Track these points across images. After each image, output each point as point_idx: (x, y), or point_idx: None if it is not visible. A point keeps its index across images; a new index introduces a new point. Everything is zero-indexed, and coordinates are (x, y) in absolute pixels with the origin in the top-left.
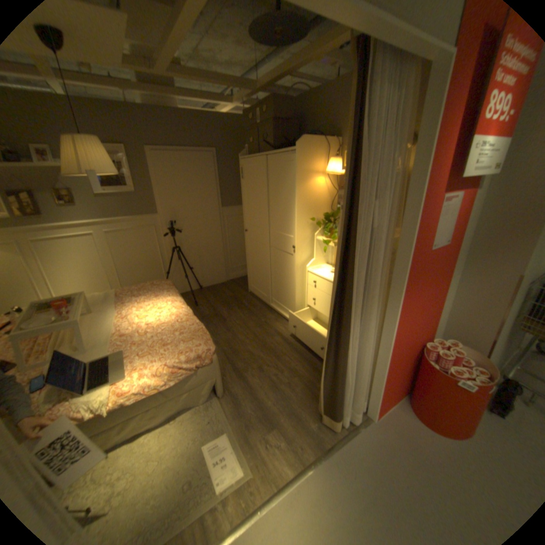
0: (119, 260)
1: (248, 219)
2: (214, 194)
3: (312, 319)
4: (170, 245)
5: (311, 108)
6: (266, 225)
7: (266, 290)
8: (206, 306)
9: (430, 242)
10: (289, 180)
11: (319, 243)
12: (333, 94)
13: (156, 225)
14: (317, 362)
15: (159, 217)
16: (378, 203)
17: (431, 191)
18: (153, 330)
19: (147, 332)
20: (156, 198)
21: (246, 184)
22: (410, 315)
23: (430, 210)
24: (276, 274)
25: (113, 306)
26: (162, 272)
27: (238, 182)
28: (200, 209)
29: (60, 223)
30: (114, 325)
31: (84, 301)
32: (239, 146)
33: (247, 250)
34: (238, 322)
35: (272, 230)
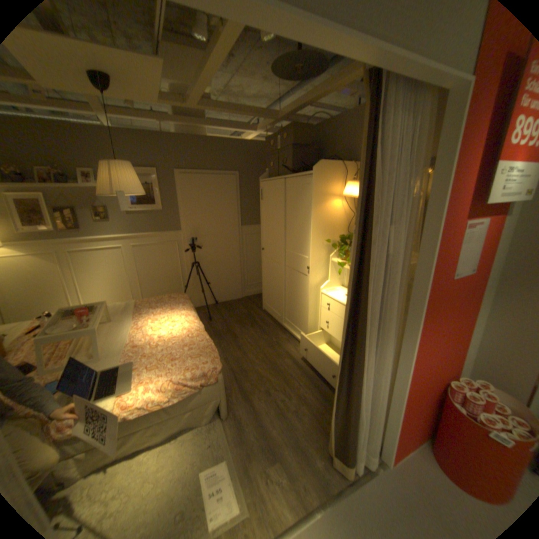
0: (142, 272)
1: (265, 238)
2: (234, 214)
3: (325, 343)
4: (190, 260)
5: (331, 134)
6: (282, 244)
7: (280, 310)
8: (219, 322)
9: (453, 271)
10: (306, 202)
11: (335, 265)
12: (352, 122)
13: (178, 241)
14: (328, 390)
15: (182, 233)
16: (393, 229)
17: (452, 217)
18: (164, 343)
19: (158, 345)
20: (180, 216)
21: (265, 204)
22: (431, 349)
23: (452, 237)
24: (290, 294)
25: (131, 316)
26: (181, 286)
27: (258, 203)
28: (221, 227)
29: (94, 236)
30: (129, 336)
31: (105, 311)
32: (260, 170)
33: (262, 268)
34: (250, 340)
35: (288, 250)
